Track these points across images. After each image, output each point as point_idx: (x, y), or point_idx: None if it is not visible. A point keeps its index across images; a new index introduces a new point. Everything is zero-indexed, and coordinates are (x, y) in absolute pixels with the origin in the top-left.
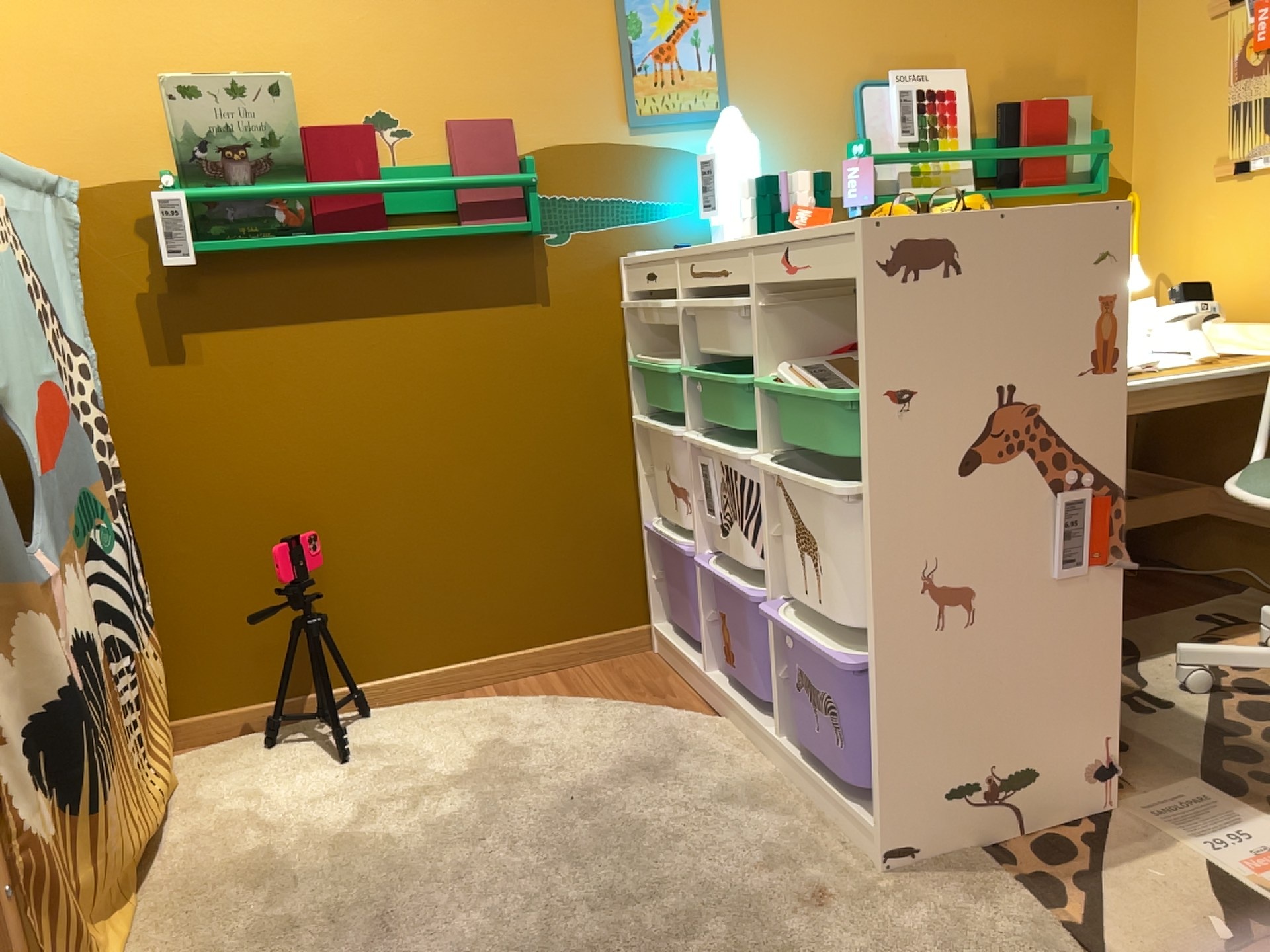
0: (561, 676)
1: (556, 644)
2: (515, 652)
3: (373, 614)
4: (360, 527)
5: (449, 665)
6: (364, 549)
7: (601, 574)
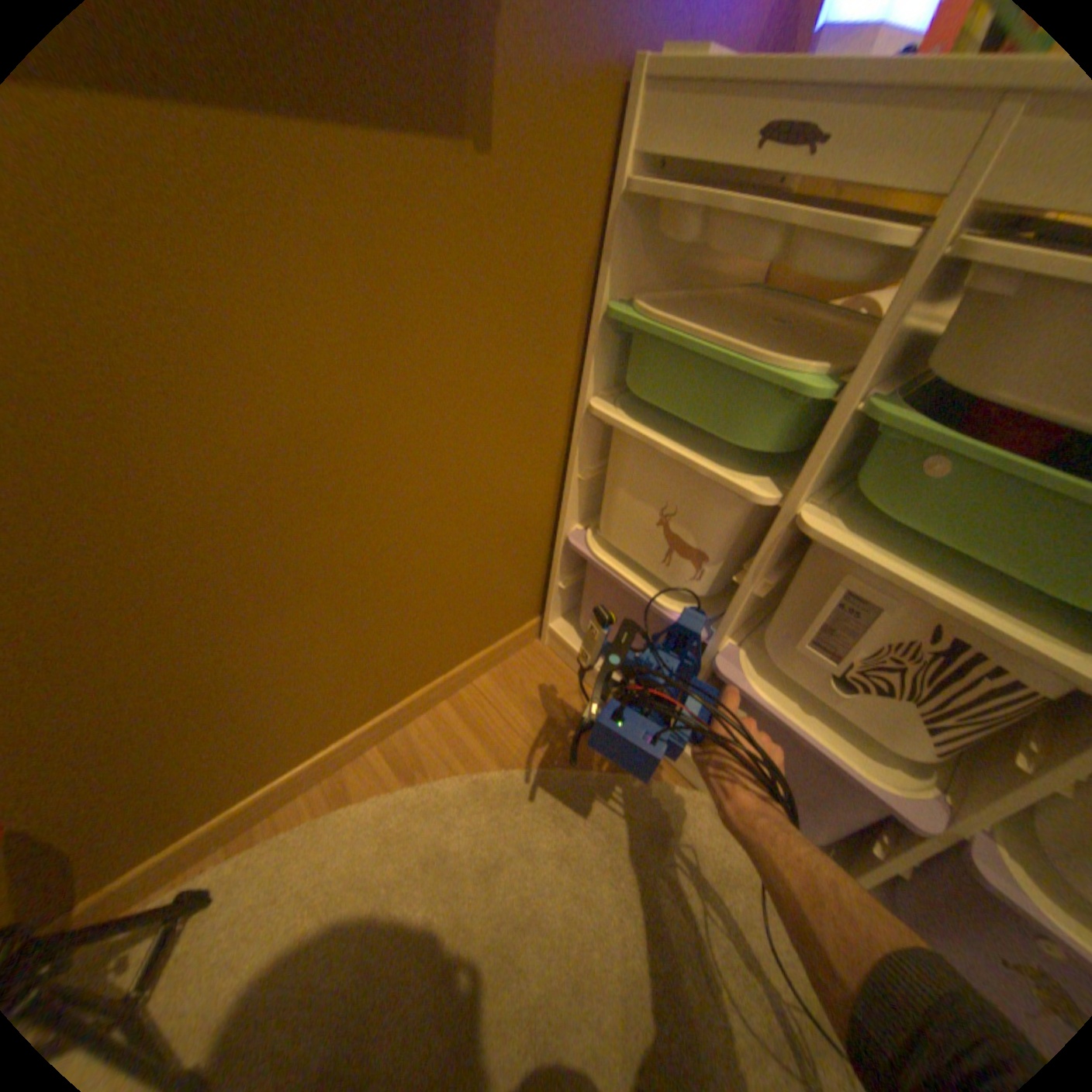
0: (464, 711)
1: (452, 674)
2: (405, 703)
3: (177, 772)
4: (98, 683)
5: (322, 755)
6: (122, 710)
7: (505, 591)
